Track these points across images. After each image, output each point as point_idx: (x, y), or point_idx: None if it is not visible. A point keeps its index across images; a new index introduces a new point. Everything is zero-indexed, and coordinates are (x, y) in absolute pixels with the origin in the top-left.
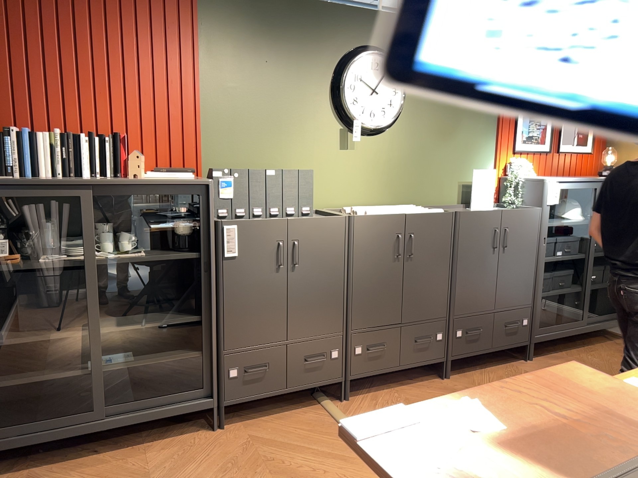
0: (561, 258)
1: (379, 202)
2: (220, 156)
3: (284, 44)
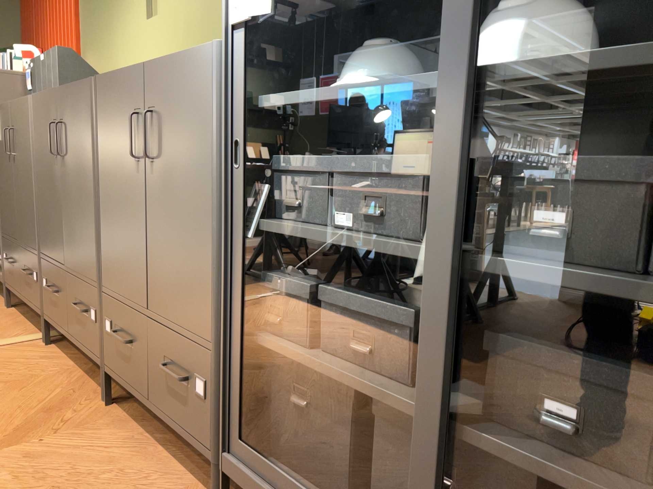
0: (330, 234)
1: None
2: (88, 58)
3: None
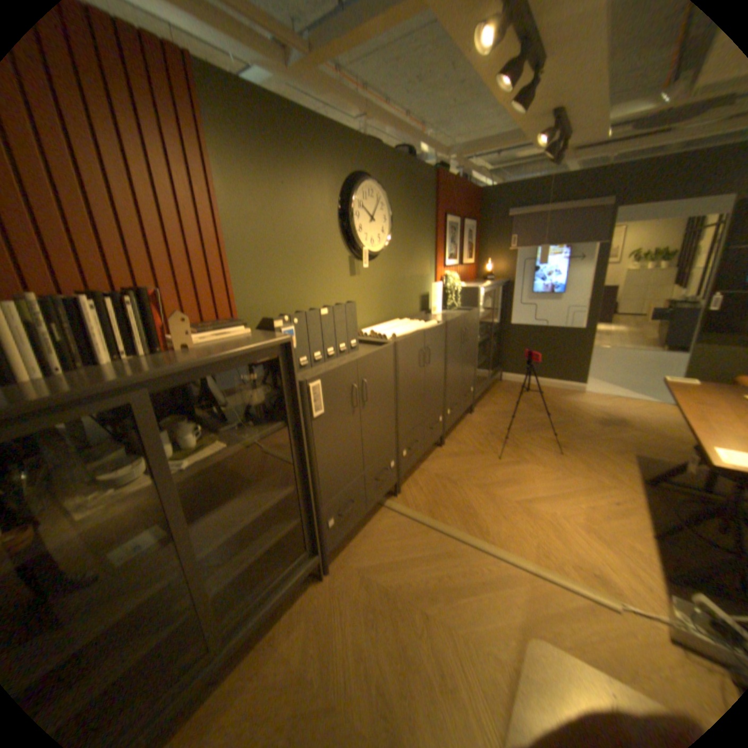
0: (481, 341)
1: (378, 321)
2: (252, 300)
3: (295, 163)
